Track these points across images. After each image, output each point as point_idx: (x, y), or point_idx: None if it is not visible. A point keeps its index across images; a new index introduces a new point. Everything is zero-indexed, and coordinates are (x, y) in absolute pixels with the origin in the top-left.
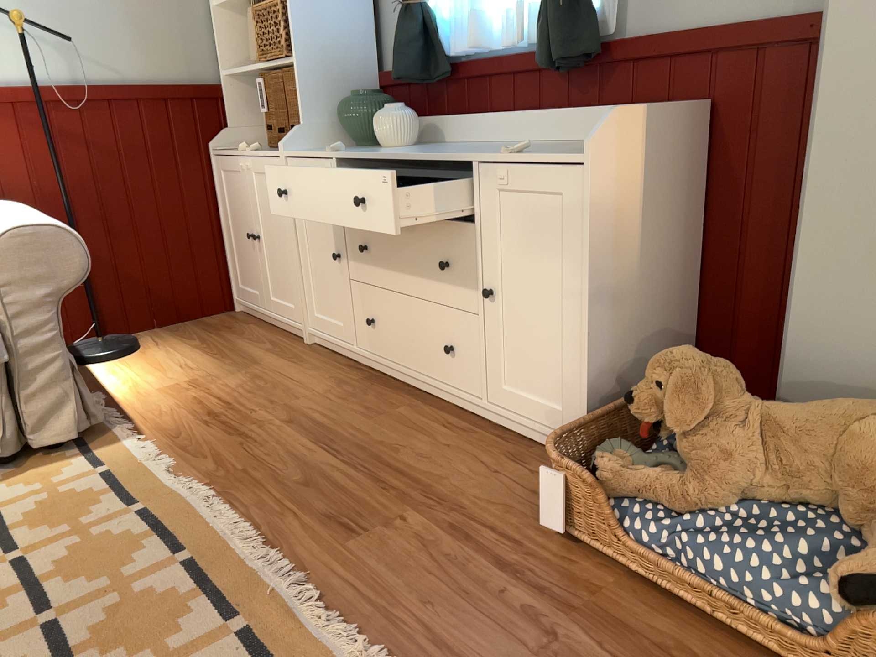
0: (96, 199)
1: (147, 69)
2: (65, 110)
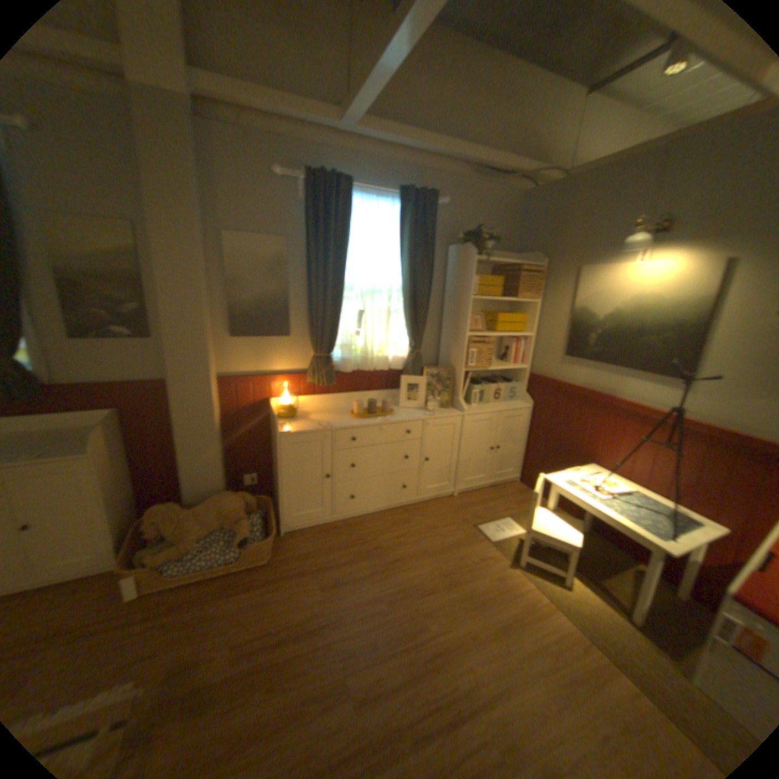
0: None
1: None
2: None
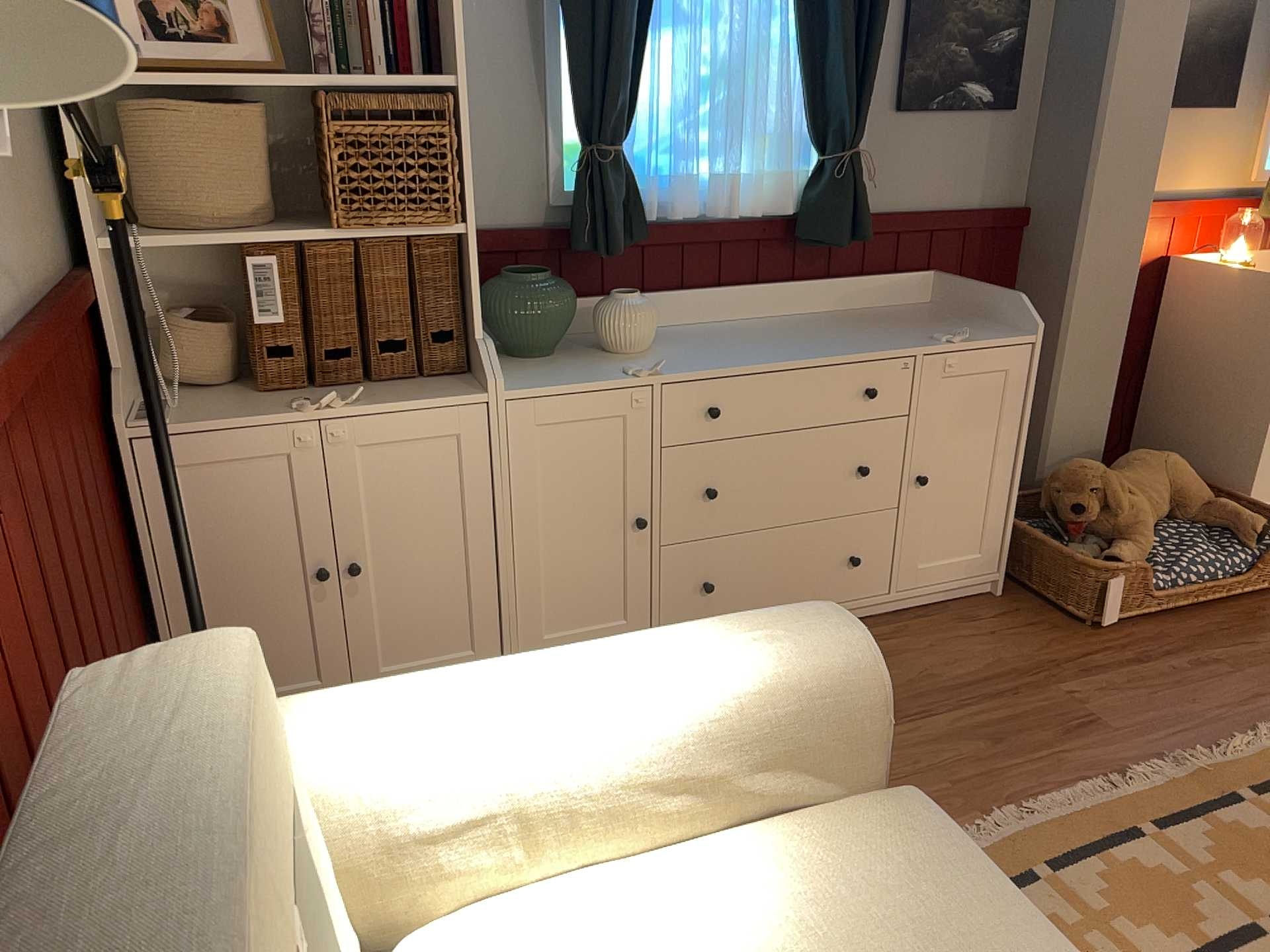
0: (72, 642)
1: (26, 256)
2: (7, 417)
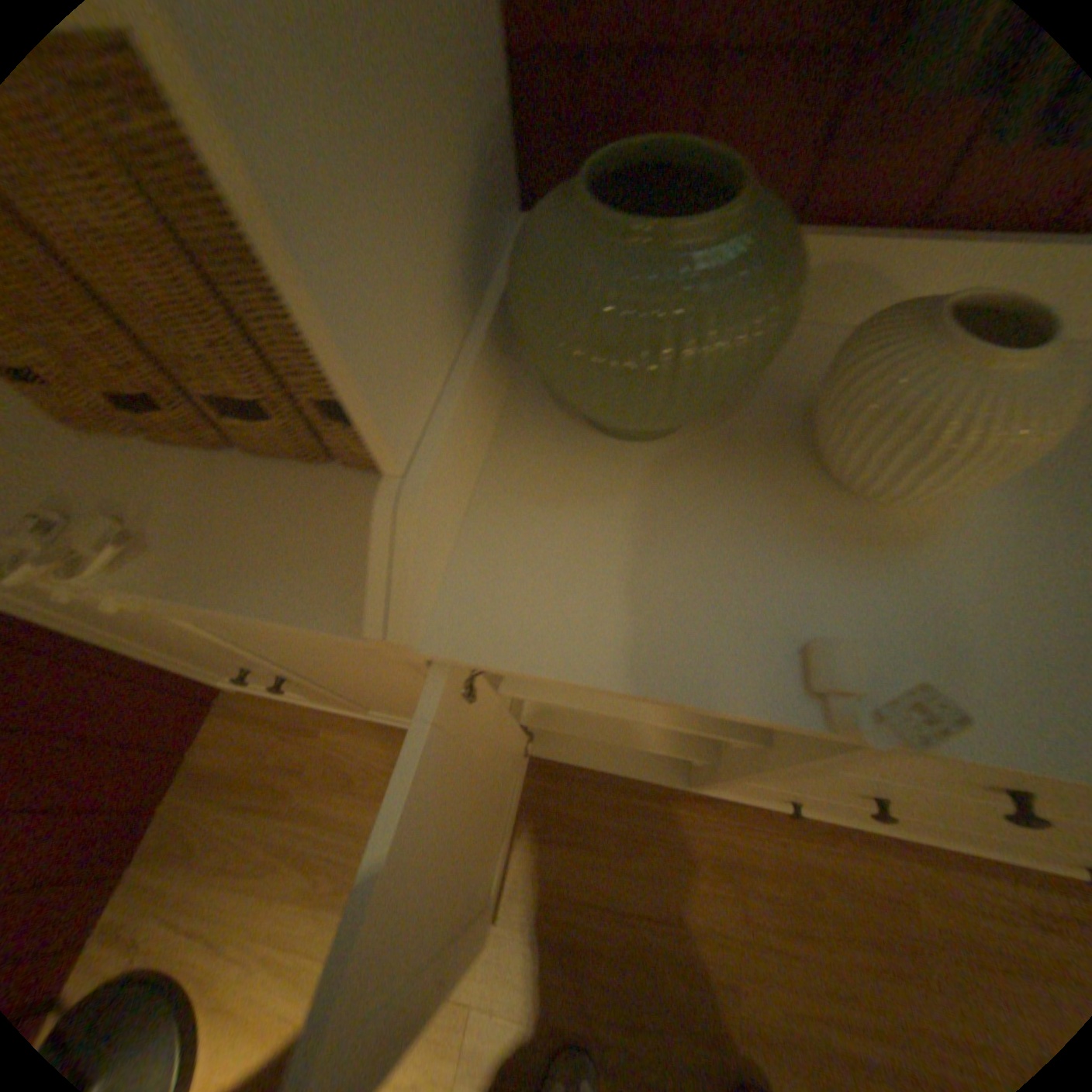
0: None
1: None
2: None
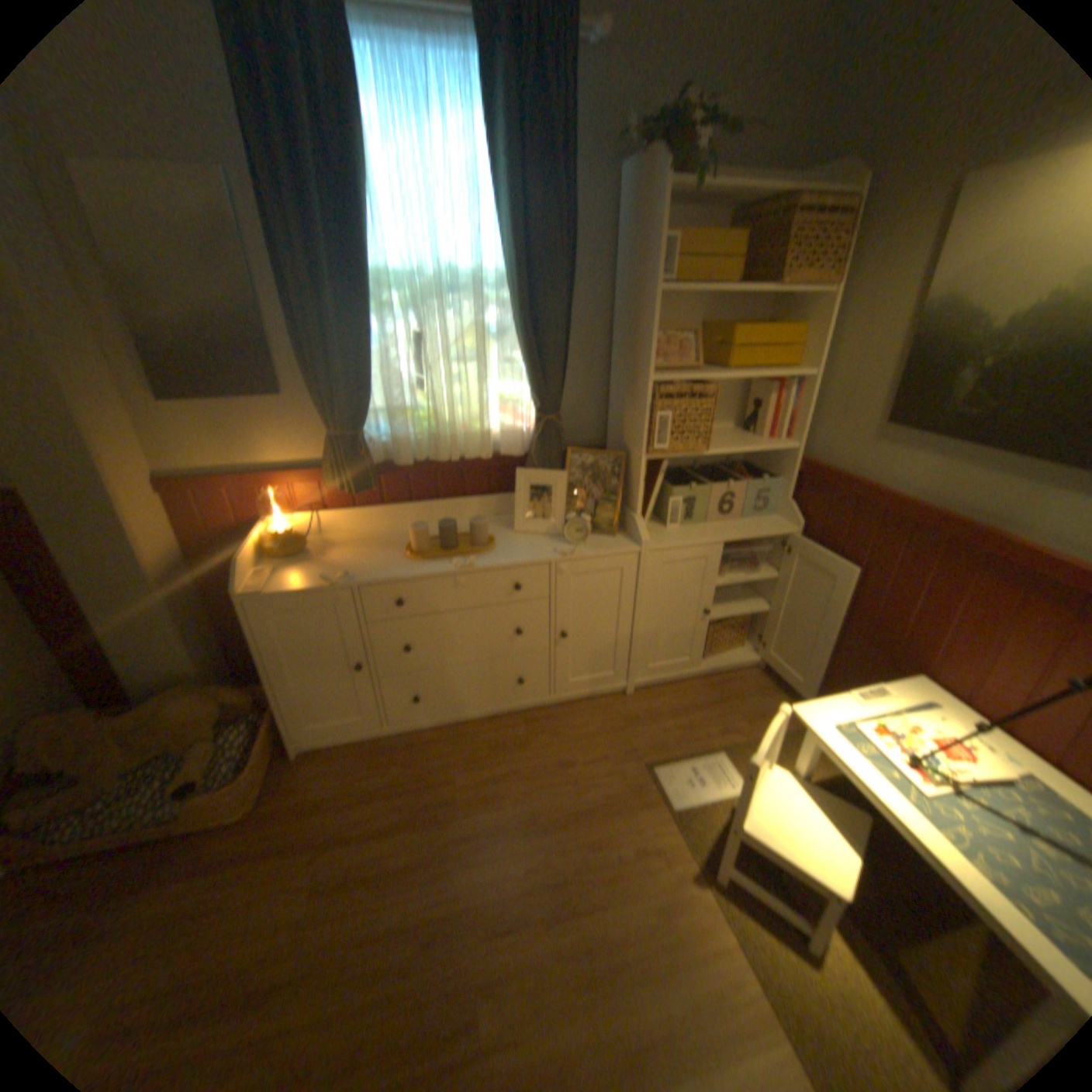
0: None
1: None
2: None
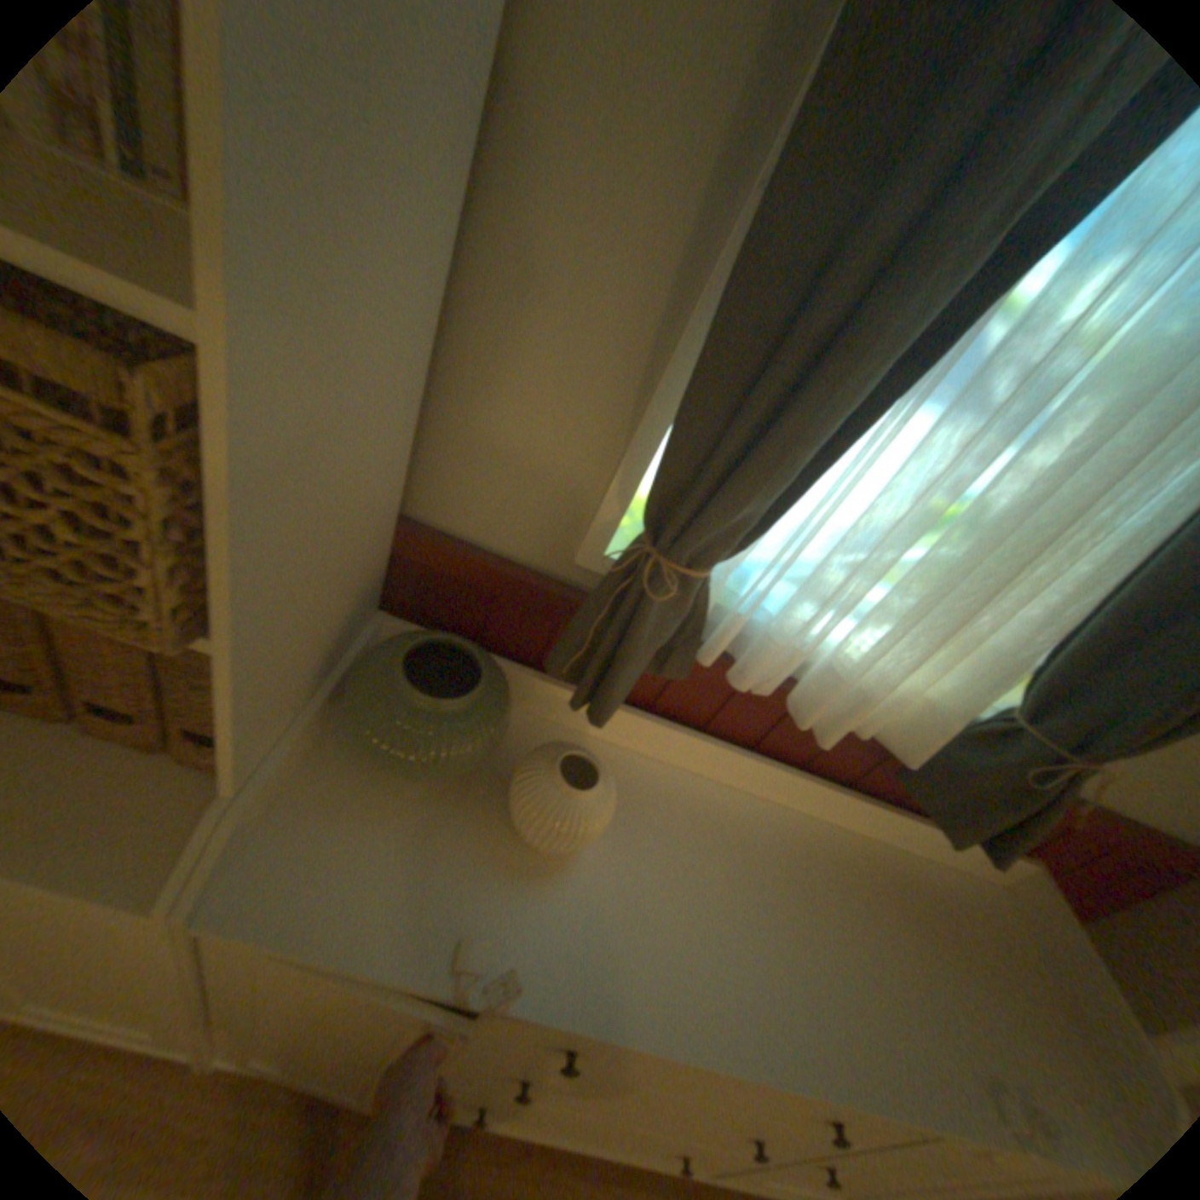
0: None
1: None
2: None
